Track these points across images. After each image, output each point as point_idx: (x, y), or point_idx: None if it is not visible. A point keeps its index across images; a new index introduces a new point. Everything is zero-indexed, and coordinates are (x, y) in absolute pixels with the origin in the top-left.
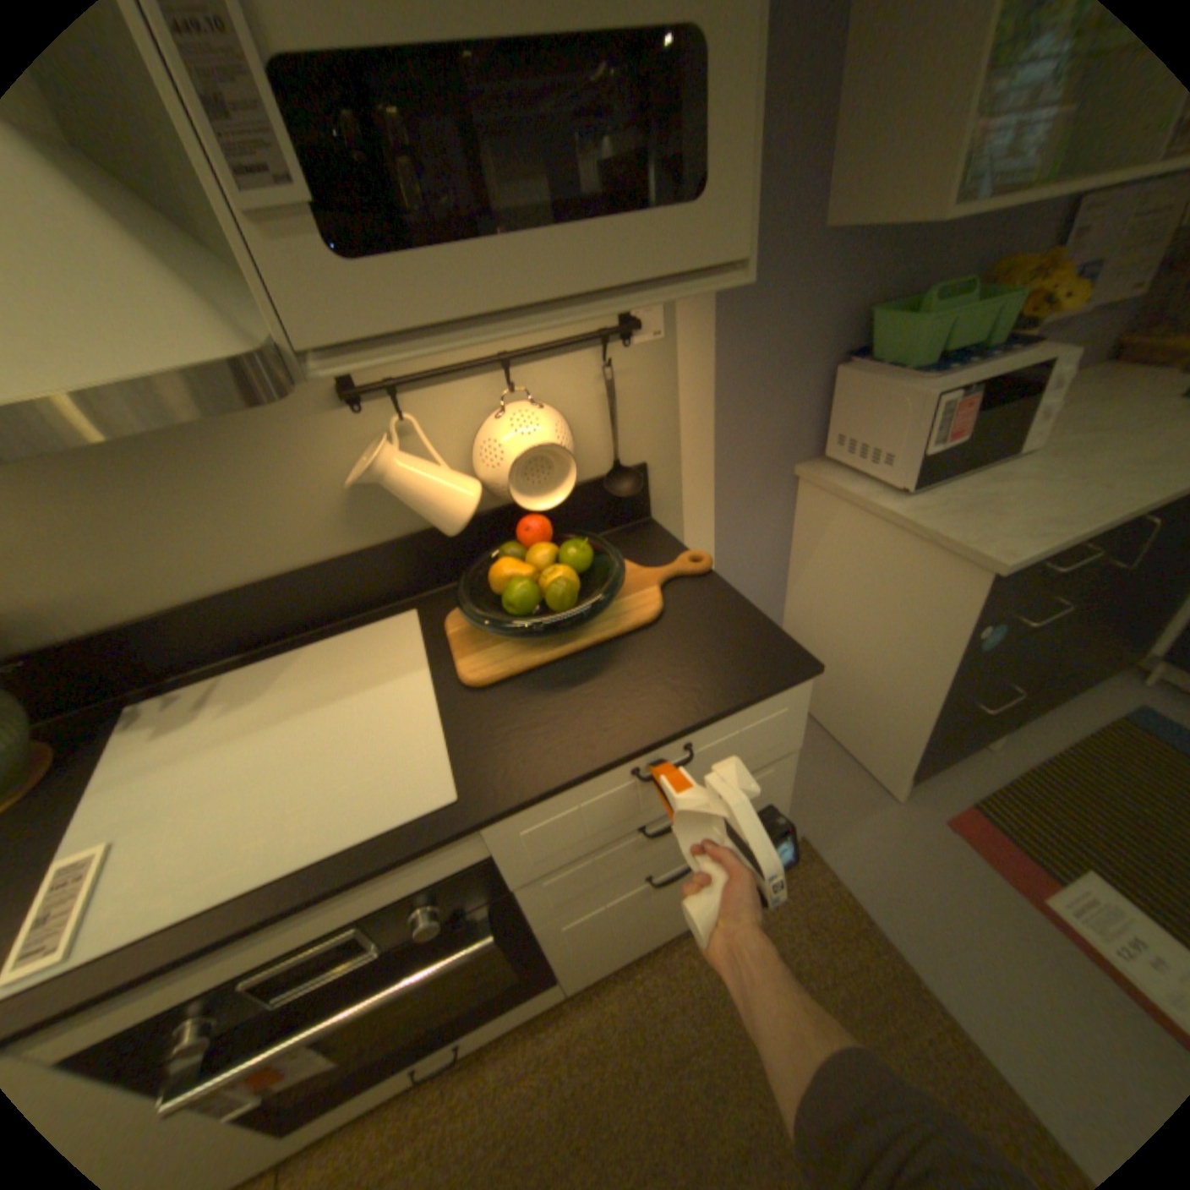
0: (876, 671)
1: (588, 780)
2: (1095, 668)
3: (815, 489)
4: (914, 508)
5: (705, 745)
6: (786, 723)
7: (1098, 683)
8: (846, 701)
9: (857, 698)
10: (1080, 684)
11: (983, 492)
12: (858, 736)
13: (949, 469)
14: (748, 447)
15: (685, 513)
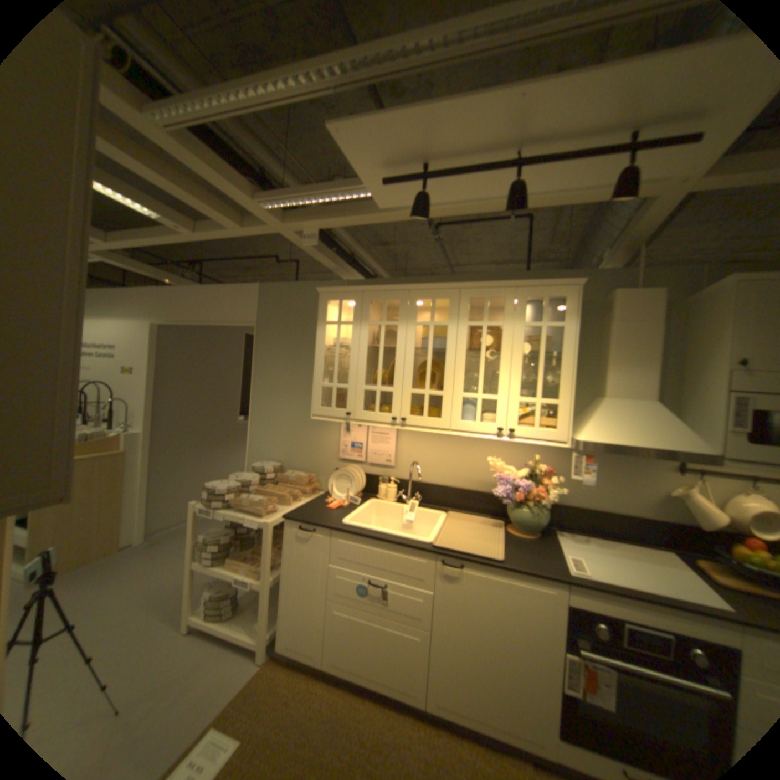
0: None
1: None
2: None
3: None
4: None
5: None
6: None
7: None
8: None
9: None
10: None
11: None
12: None
13: None
14: None
15: None
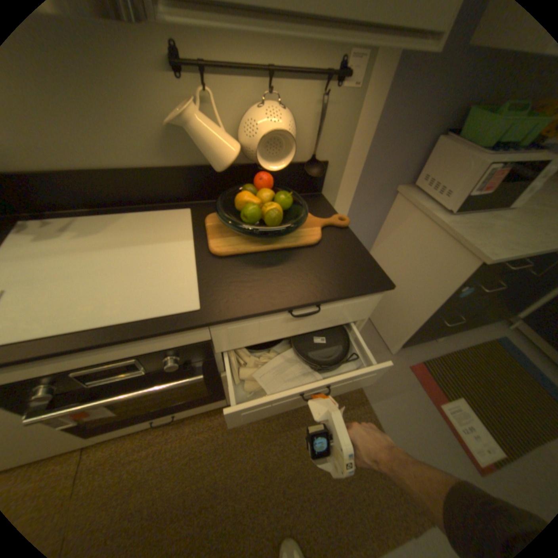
0: (403, 295)
1: (268, 315)
2: (496, 316)
3: (405, 200)
4: (453, 221)
5: (327, 310)
6: (366, 309)
7: (493, 323)
8: (383, 306)
9: (389, 305)
10: (486, 322)
11: (488, 221)
12: (383, 322)
13: (476, 206)
14: (381, 168)
15: (339, 195)
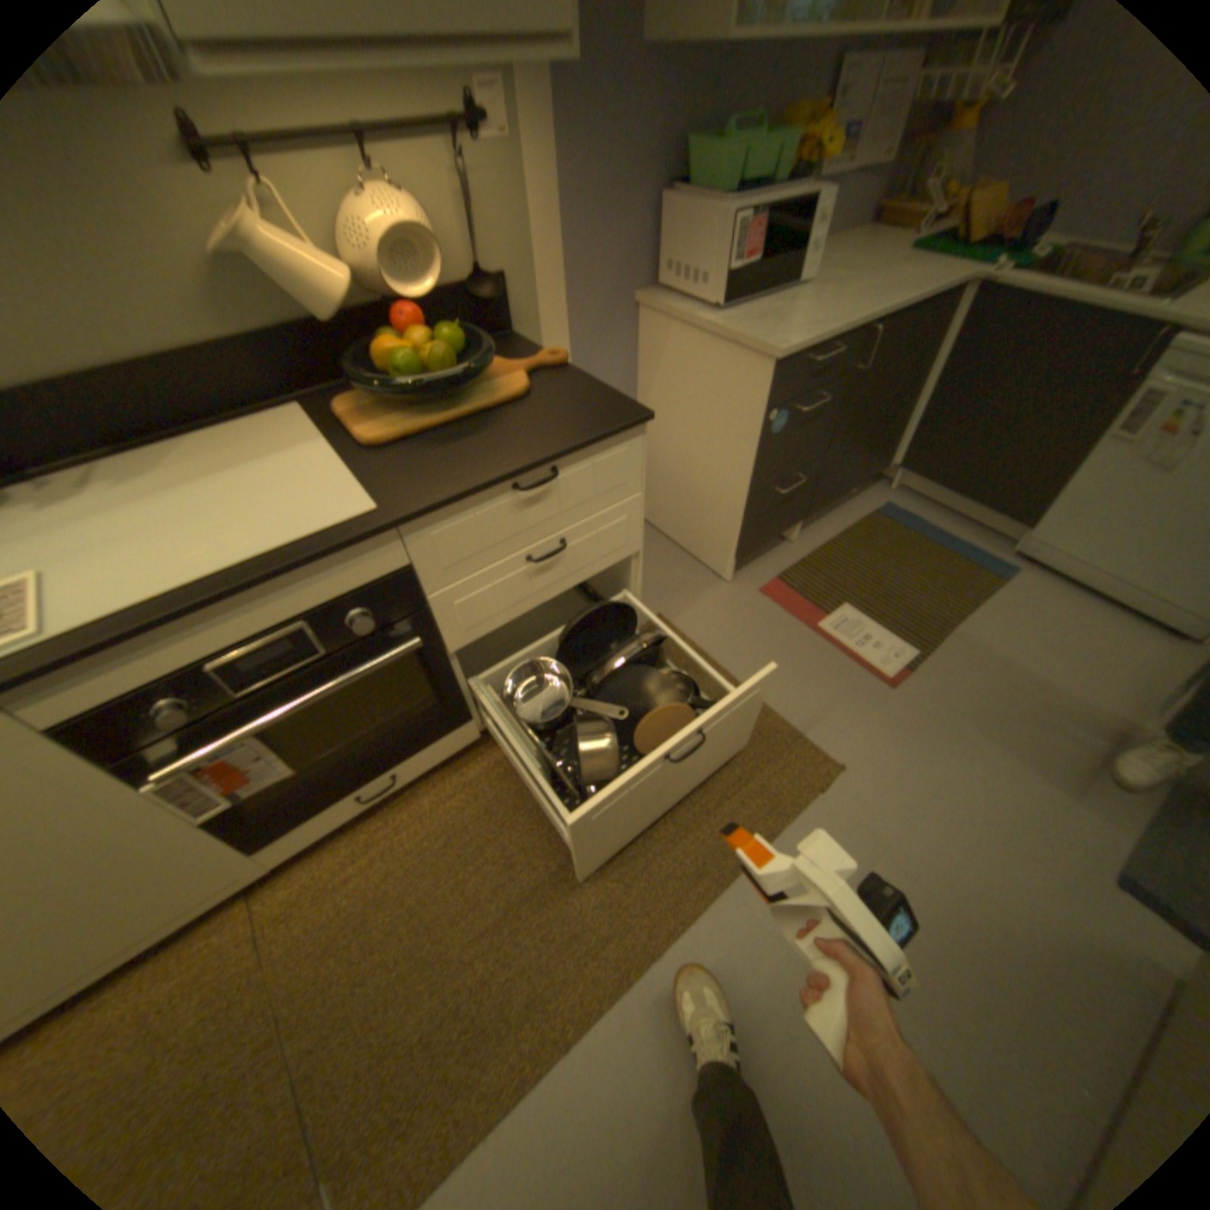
0: (704, 473)
1: (483, 498)
2: (854, 469)
3: (651, 315)
4: (722, 320)
5: (571, 480)
6: (631, 471)
7: (858, 485)
8: (686, 509)
9: (693, 503)
10: (845, 482)
11: (771, 309)
12: (696, 538)
13: (748, 290)
14: (593, 269)
15: (543, 331)
